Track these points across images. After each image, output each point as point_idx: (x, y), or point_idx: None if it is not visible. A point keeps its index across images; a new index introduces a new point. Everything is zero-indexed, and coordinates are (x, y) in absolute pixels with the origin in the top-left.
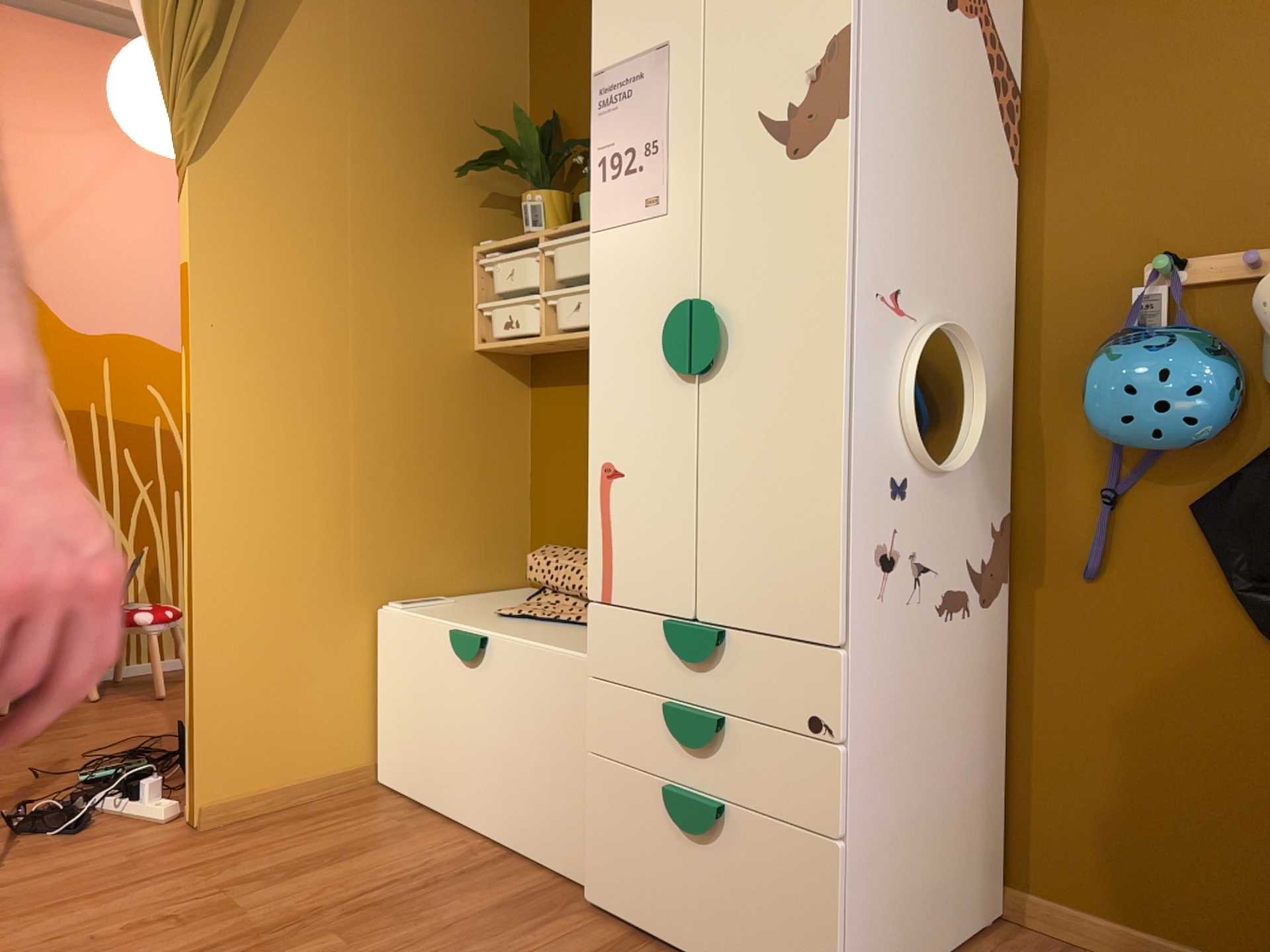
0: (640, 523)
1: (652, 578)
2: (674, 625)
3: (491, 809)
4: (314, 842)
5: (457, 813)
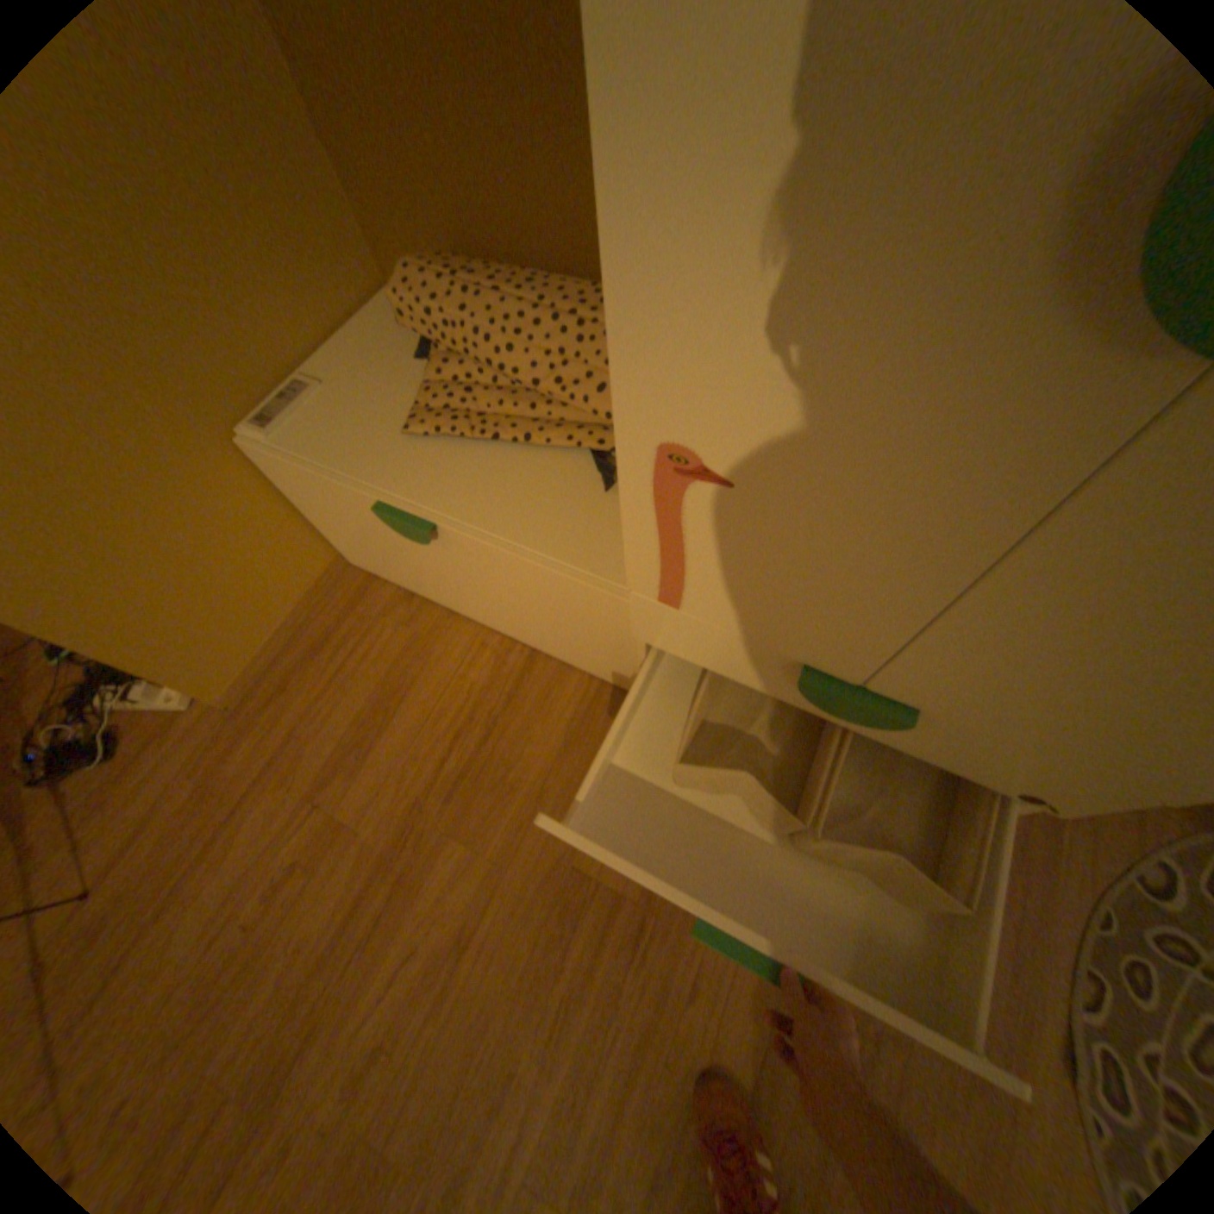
0: (768, 562)
1: (778, 622)
2: (823, 687)
3: (502, 623)
4: (350, 689)
5: (460, 610)
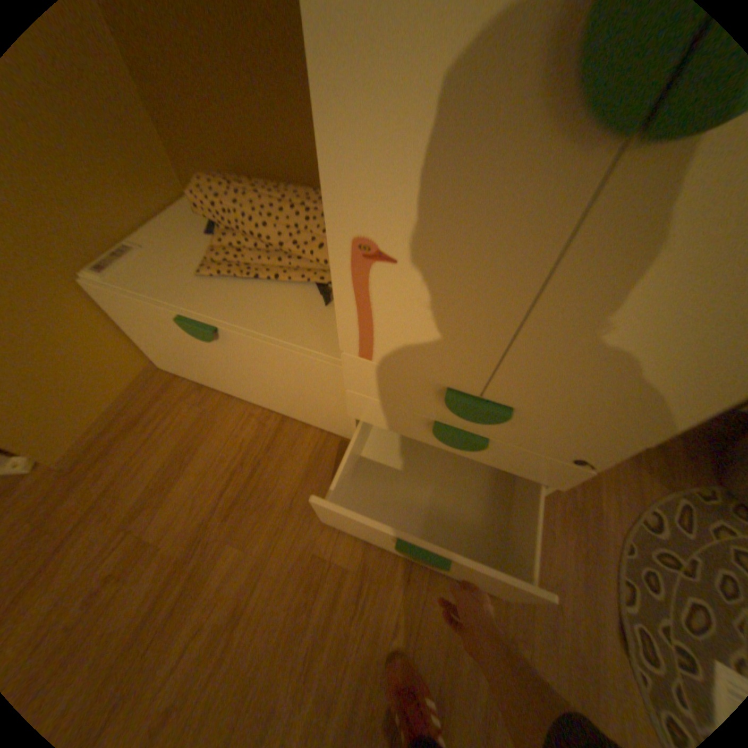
0: (420, 315)
1: (429, 359)
2: (458, 399)
3: (263, 399)
4: (157, 450)
5: (235, 394)
